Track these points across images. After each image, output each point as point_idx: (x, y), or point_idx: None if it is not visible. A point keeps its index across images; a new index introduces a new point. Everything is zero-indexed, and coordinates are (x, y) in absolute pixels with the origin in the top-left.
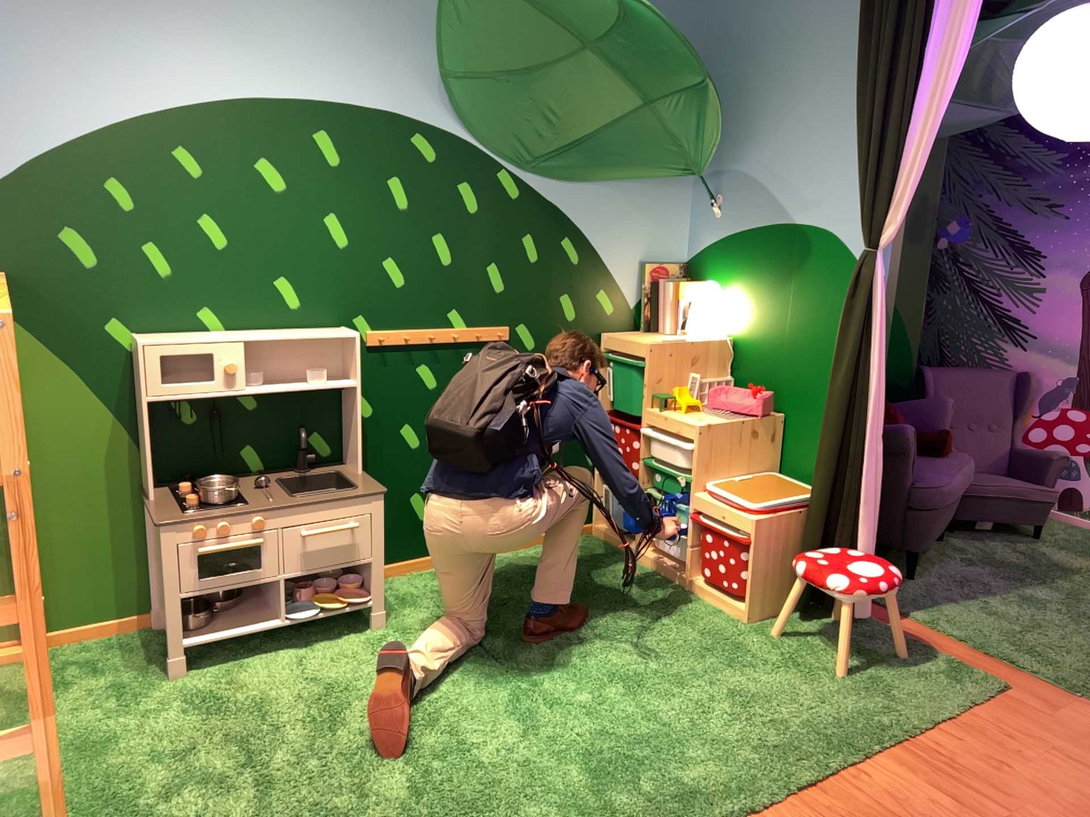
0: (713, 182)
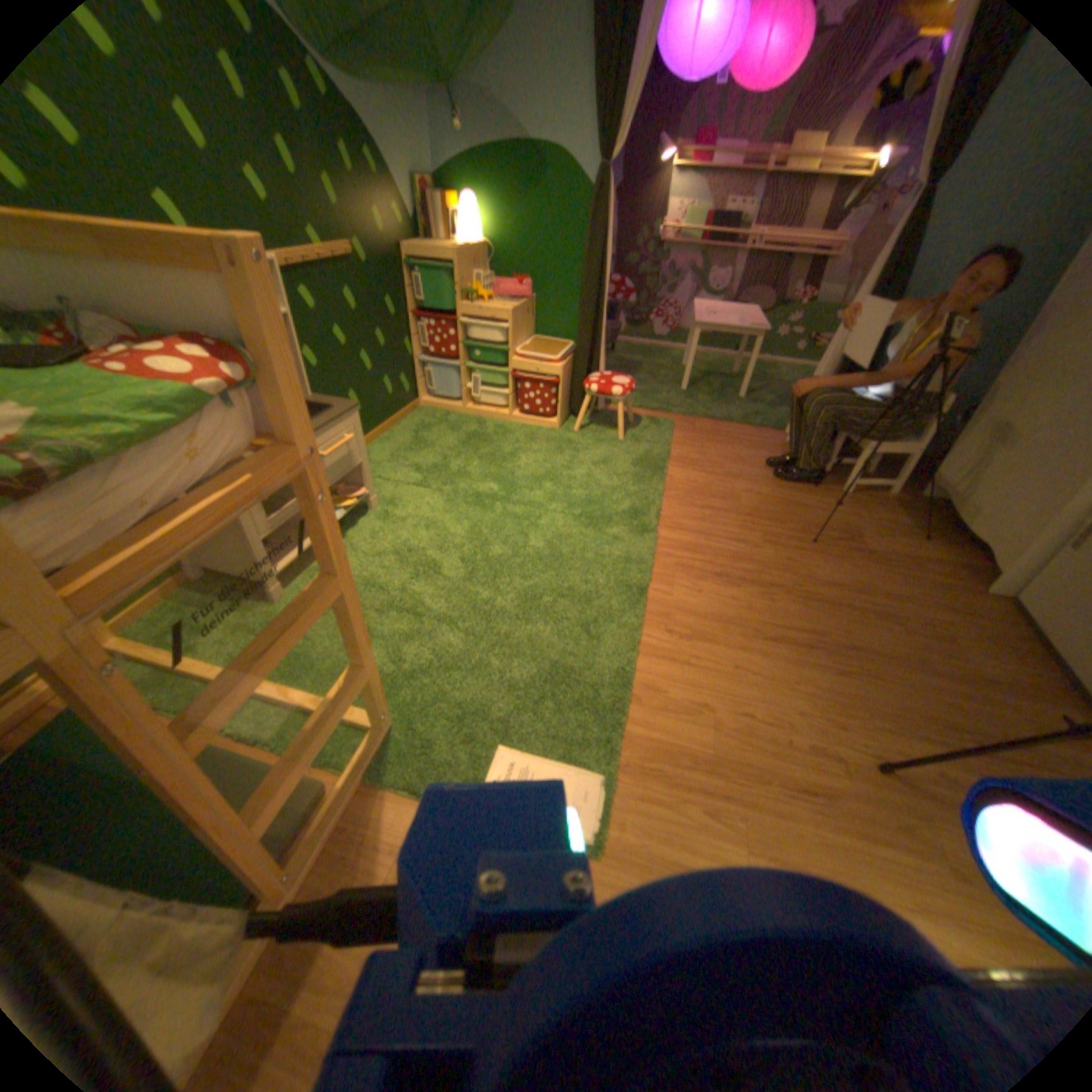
0: (448, 86)
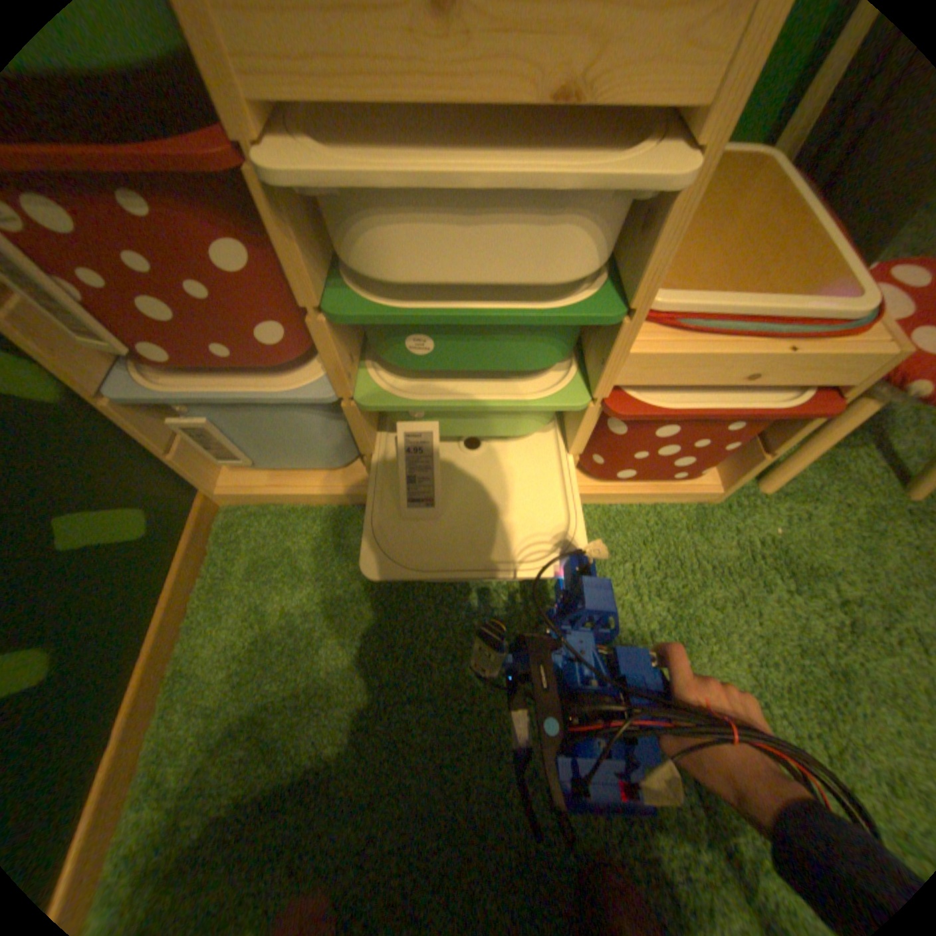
0: None
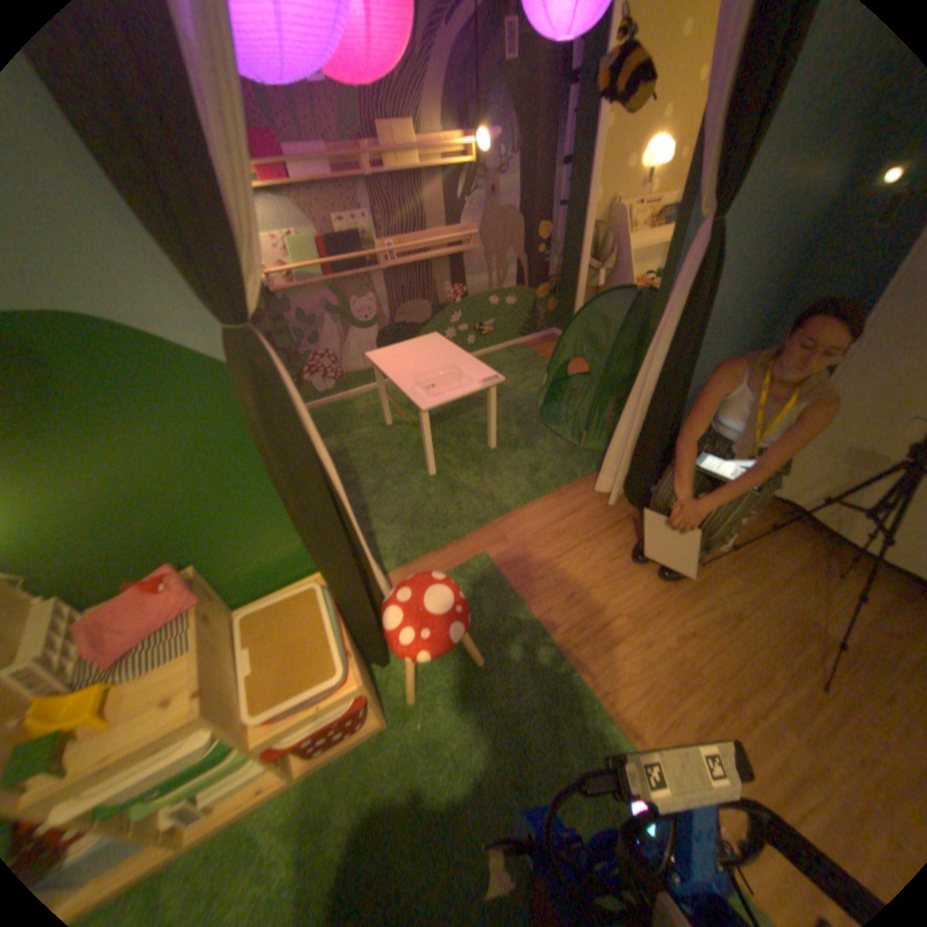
0: None
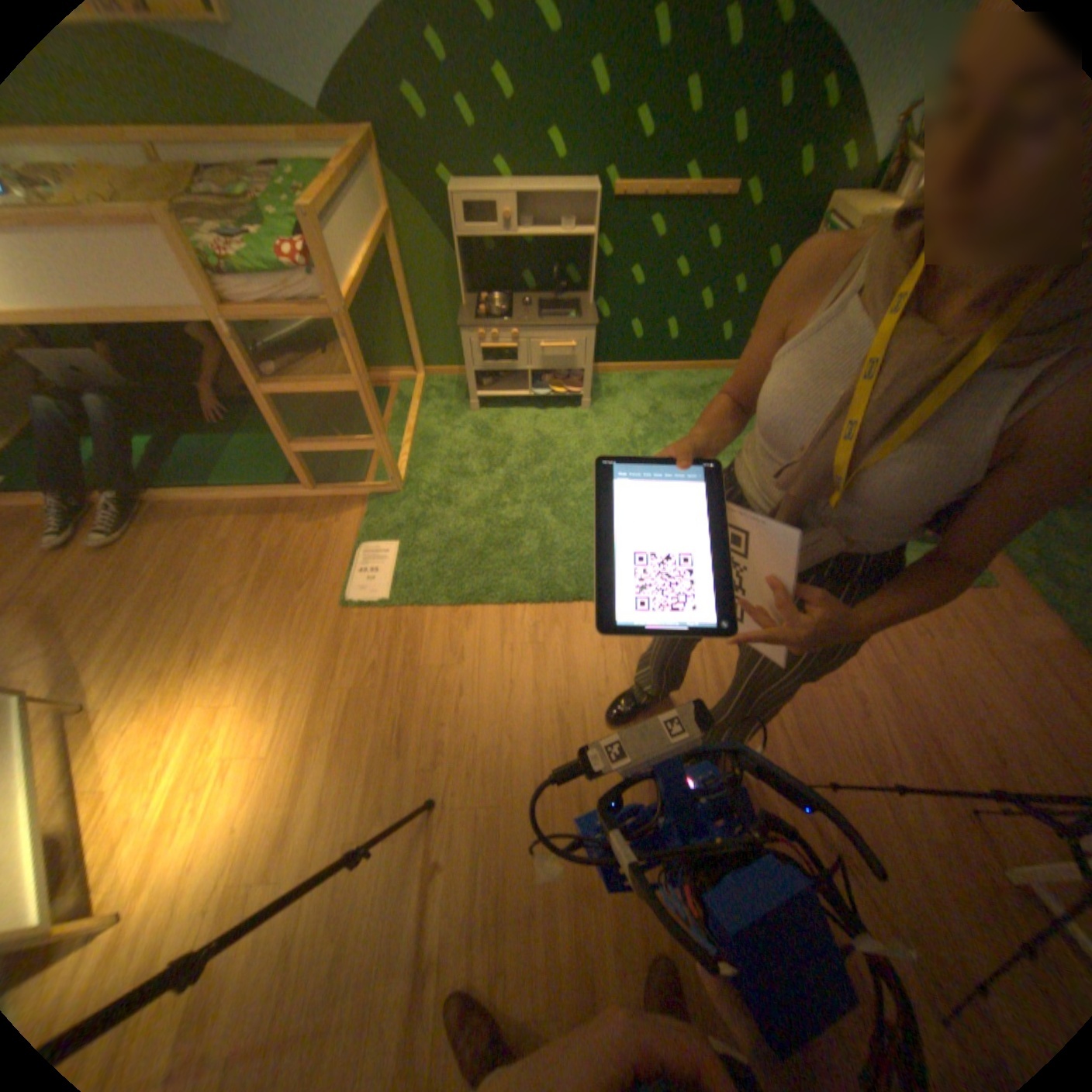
0: None
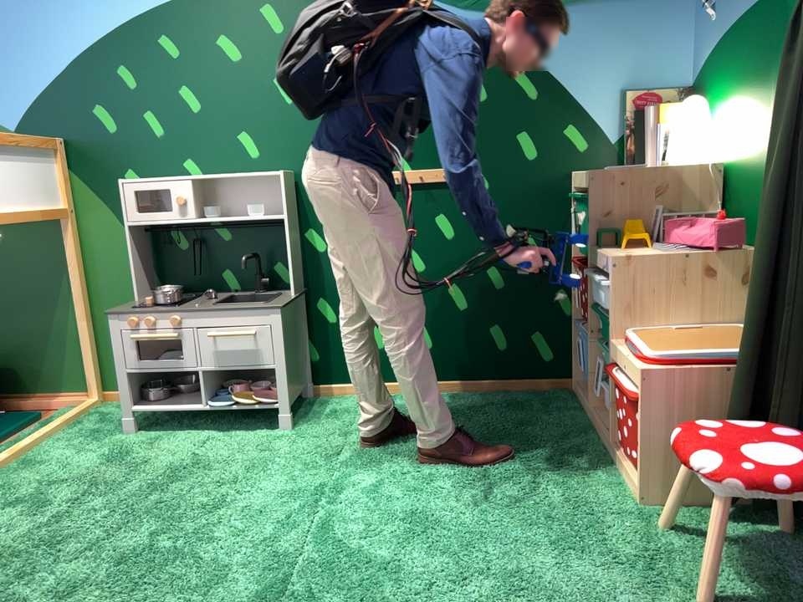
0: None
